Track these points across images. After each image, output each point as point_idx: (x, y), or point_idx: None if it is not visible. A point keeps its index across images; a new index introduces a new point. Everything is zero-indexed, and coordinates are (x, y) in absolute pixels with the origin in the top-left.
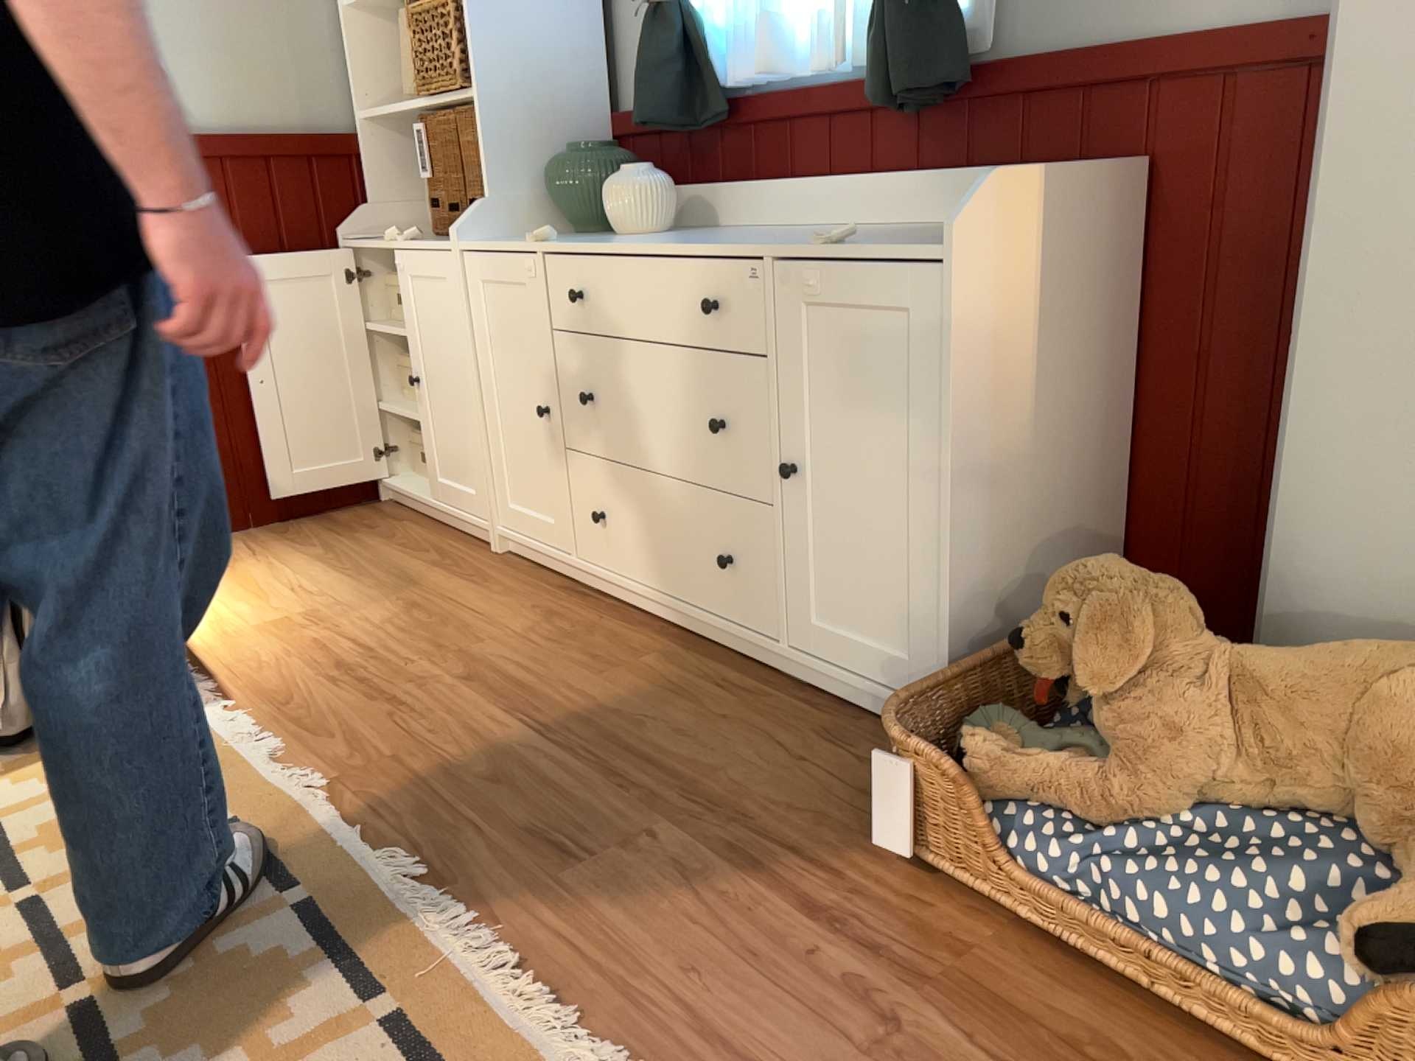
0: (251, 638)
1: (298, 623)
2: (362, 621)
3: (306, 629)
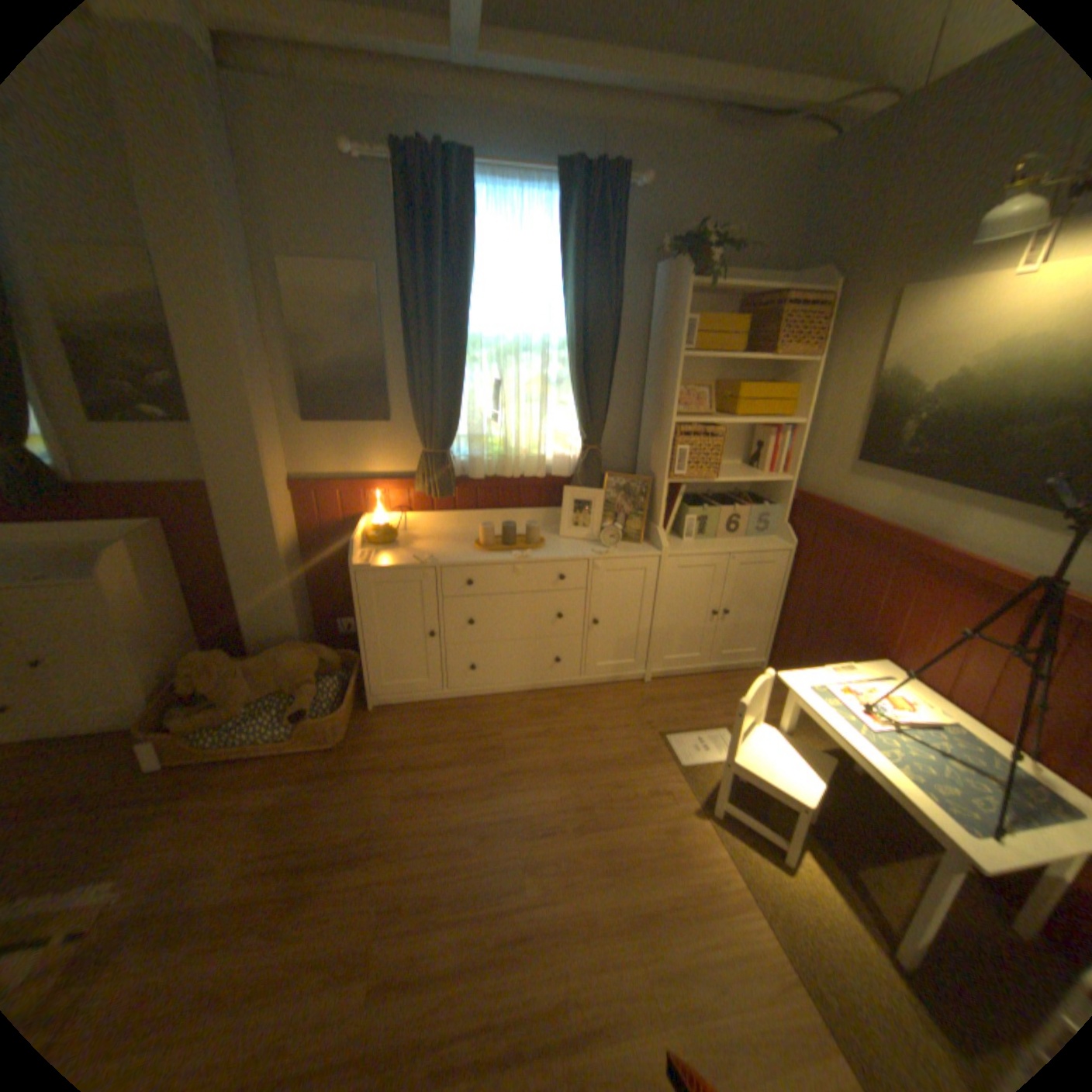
0: None
1: None
2: None
3: None
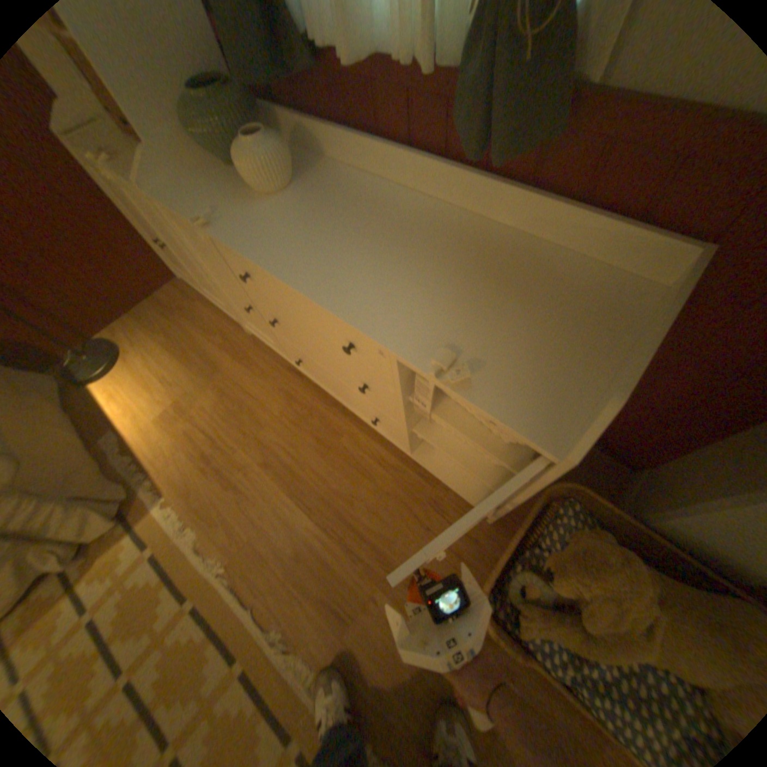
0: (152, 431)
1: (171, 414)
2: (201, 410)
3: (177, 420)
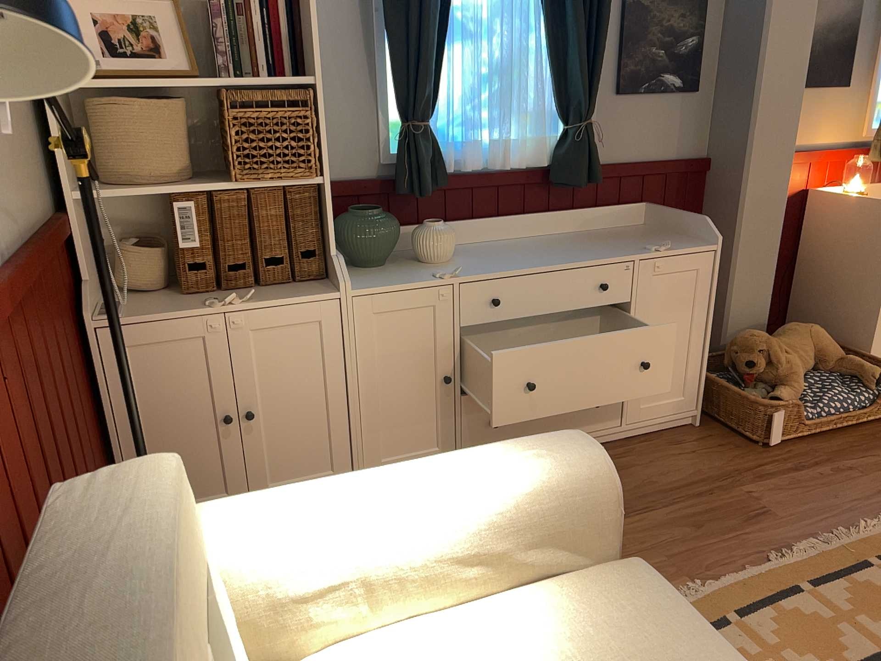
0: None
1: None
2: None
3: None
